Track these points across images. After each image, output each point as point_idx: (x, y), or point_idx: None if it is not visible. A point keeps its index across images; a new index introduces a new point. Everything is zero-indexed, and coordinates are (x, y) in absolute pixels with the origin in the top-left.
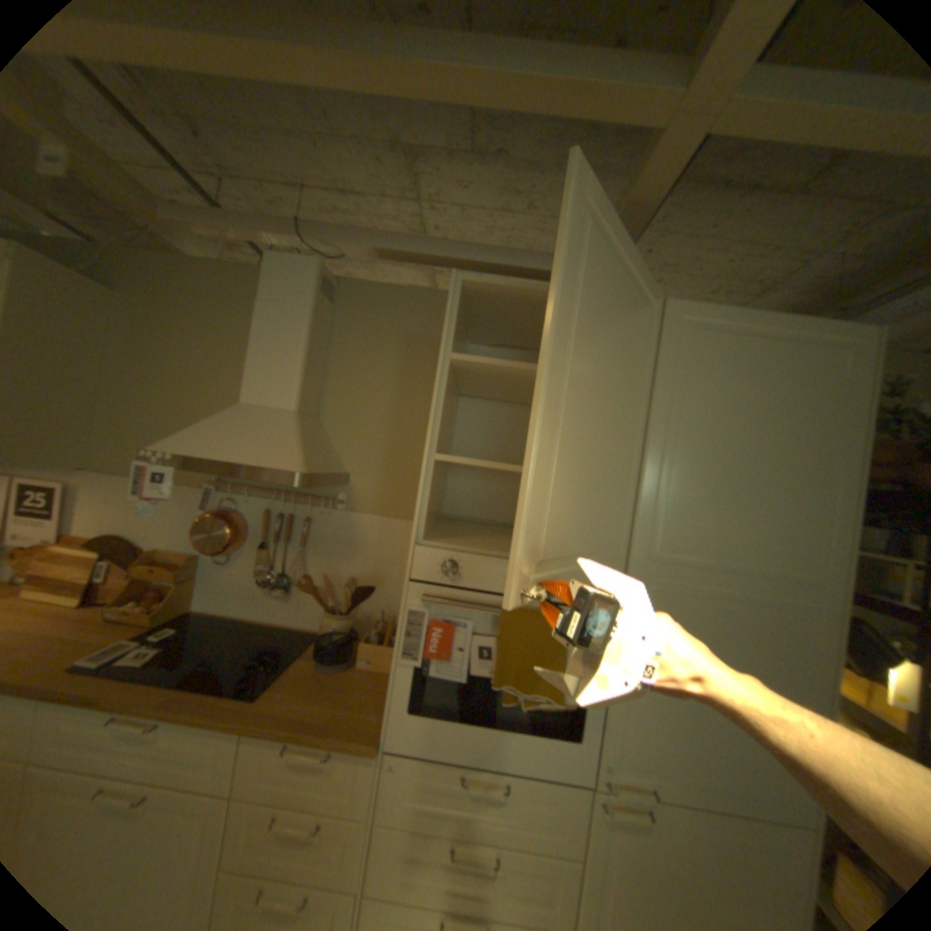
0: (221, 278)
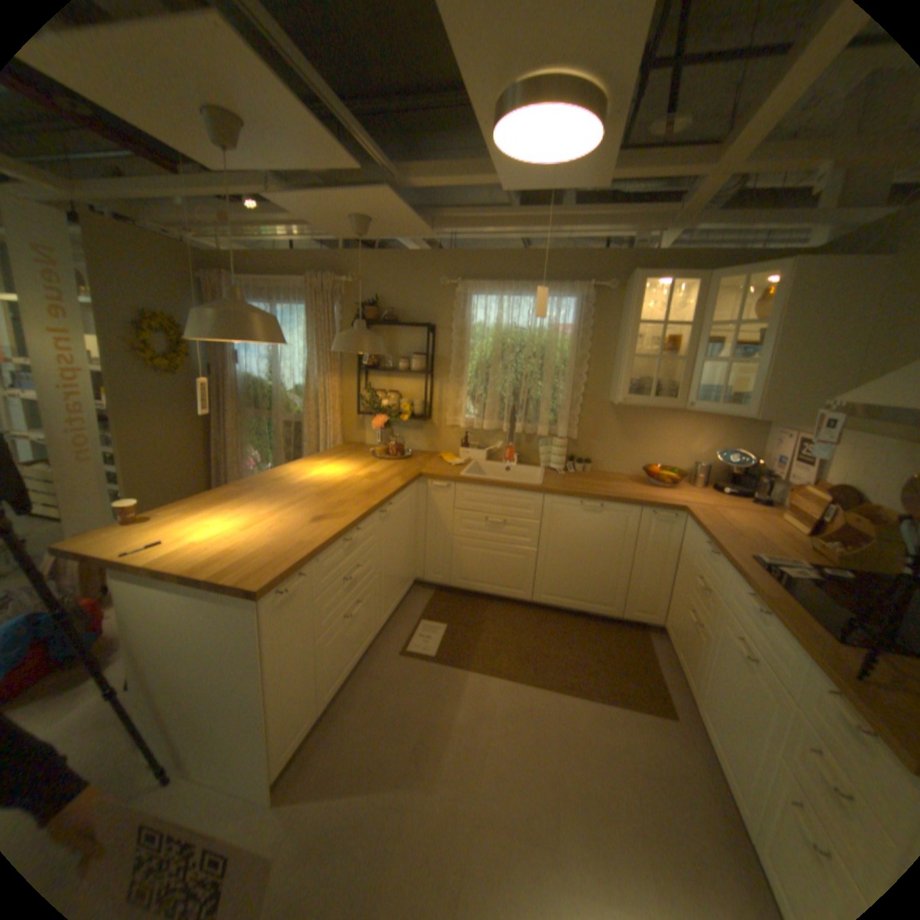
0: None
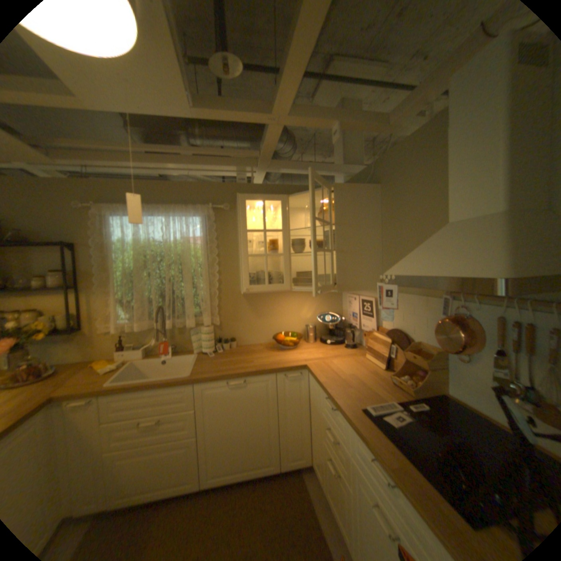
0: (431, 133)
